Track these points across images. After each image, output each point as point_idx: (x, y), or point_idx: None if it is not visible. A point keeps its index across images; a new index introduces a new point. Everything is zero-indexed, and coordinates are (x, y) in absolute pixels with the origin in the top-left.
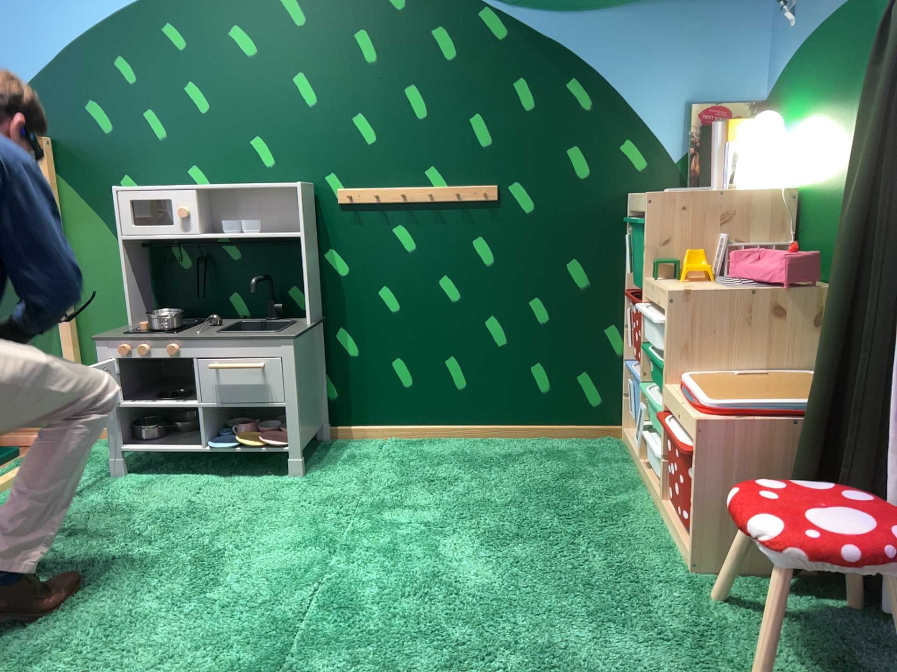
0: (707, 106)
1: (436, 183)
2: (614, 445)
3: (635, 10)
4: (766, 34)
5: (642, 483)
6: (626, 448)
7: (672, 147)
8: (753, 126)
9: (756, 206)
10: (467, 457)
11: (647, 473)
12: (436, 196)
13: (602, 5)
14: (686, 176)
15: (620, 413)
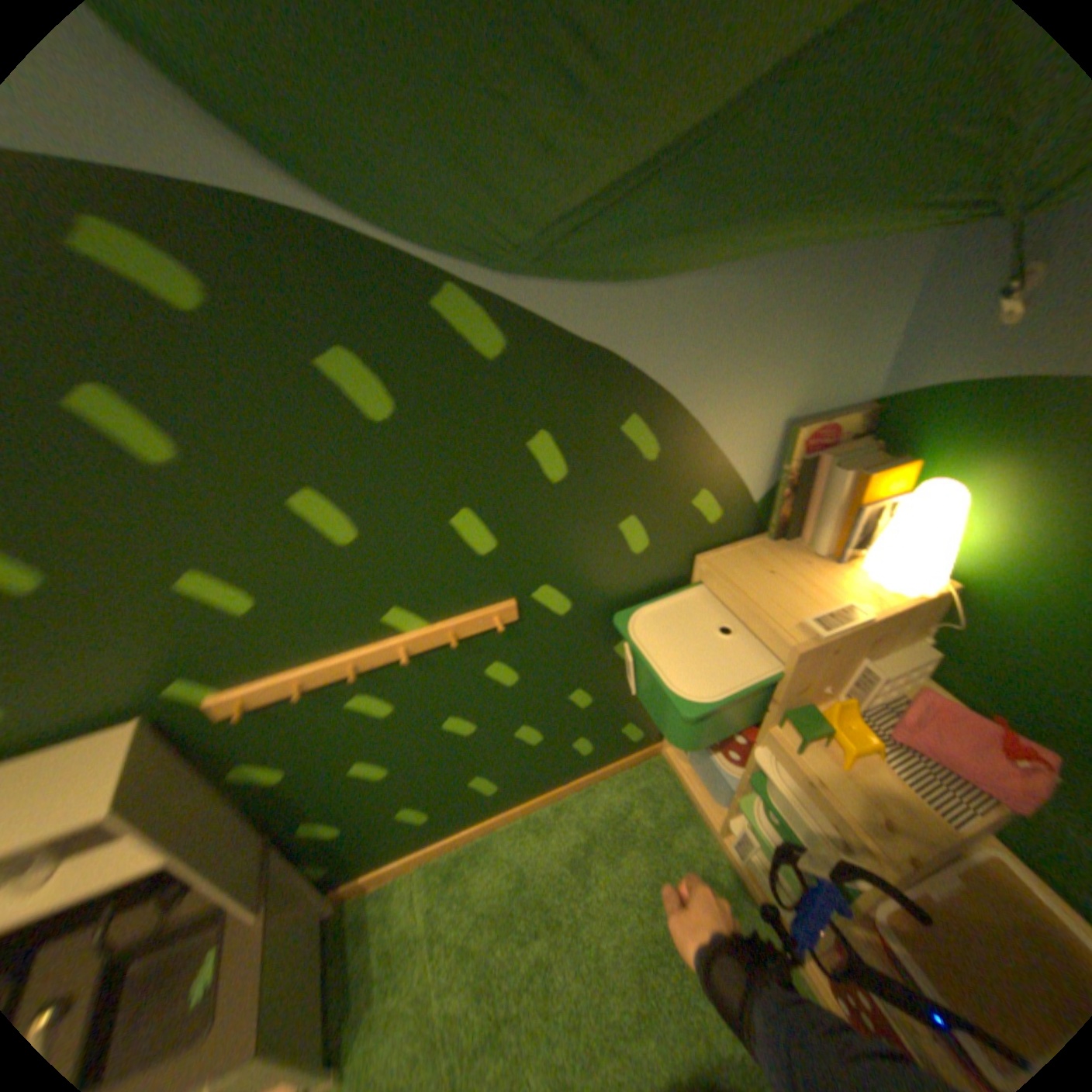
0: (822, 426)
1: (411, 629)
2: (667, 781)
3: (754, 268)
4: (921, 297)
5: (739, 880)
6: (683, 787)
7: (760, 484)
8: (900, 476)
9: (916, 621)
10: (528, 883)
11: (745, 874)
12: (418, 649)
13: (707, 264)
14: (769, 515)
15: (663, 738)
